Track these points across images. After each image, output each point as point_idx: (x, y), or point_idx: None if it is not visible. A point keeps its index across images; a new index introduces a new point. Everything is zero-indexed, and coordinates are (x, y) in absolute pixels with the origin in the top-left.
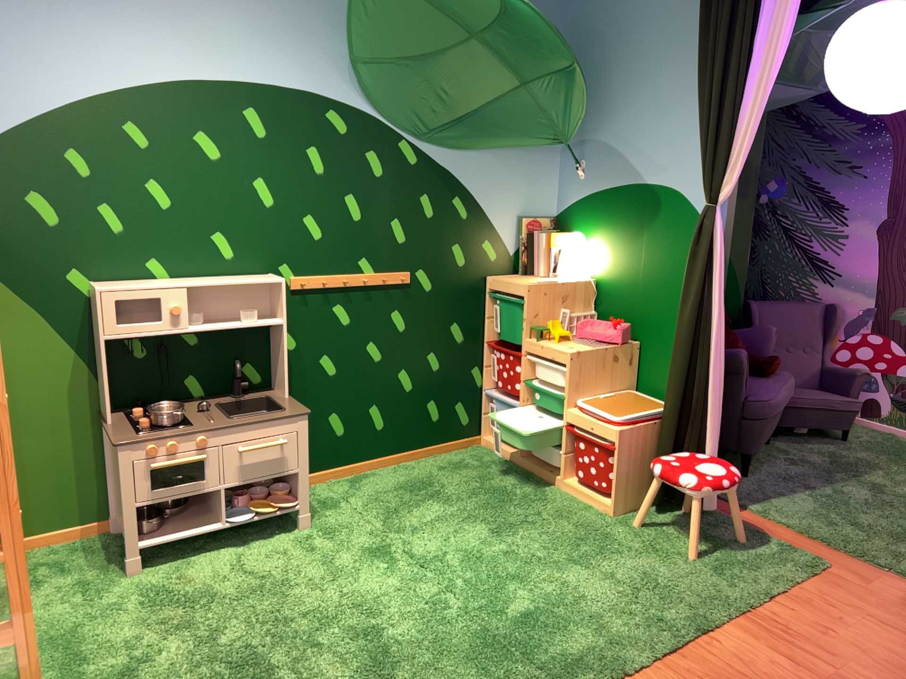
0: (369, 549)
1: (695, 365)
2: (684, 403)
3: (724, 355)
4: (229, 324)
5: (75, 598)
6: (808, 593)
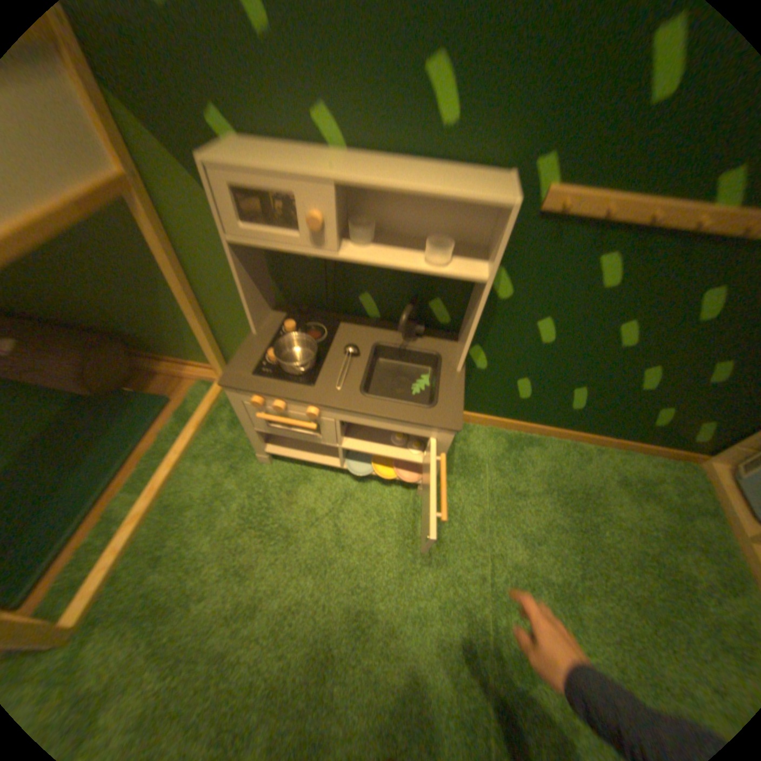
0: (460, 583)
1: None
2: None
3: None
4: (408, 257)
5: (215, 465)
6: None
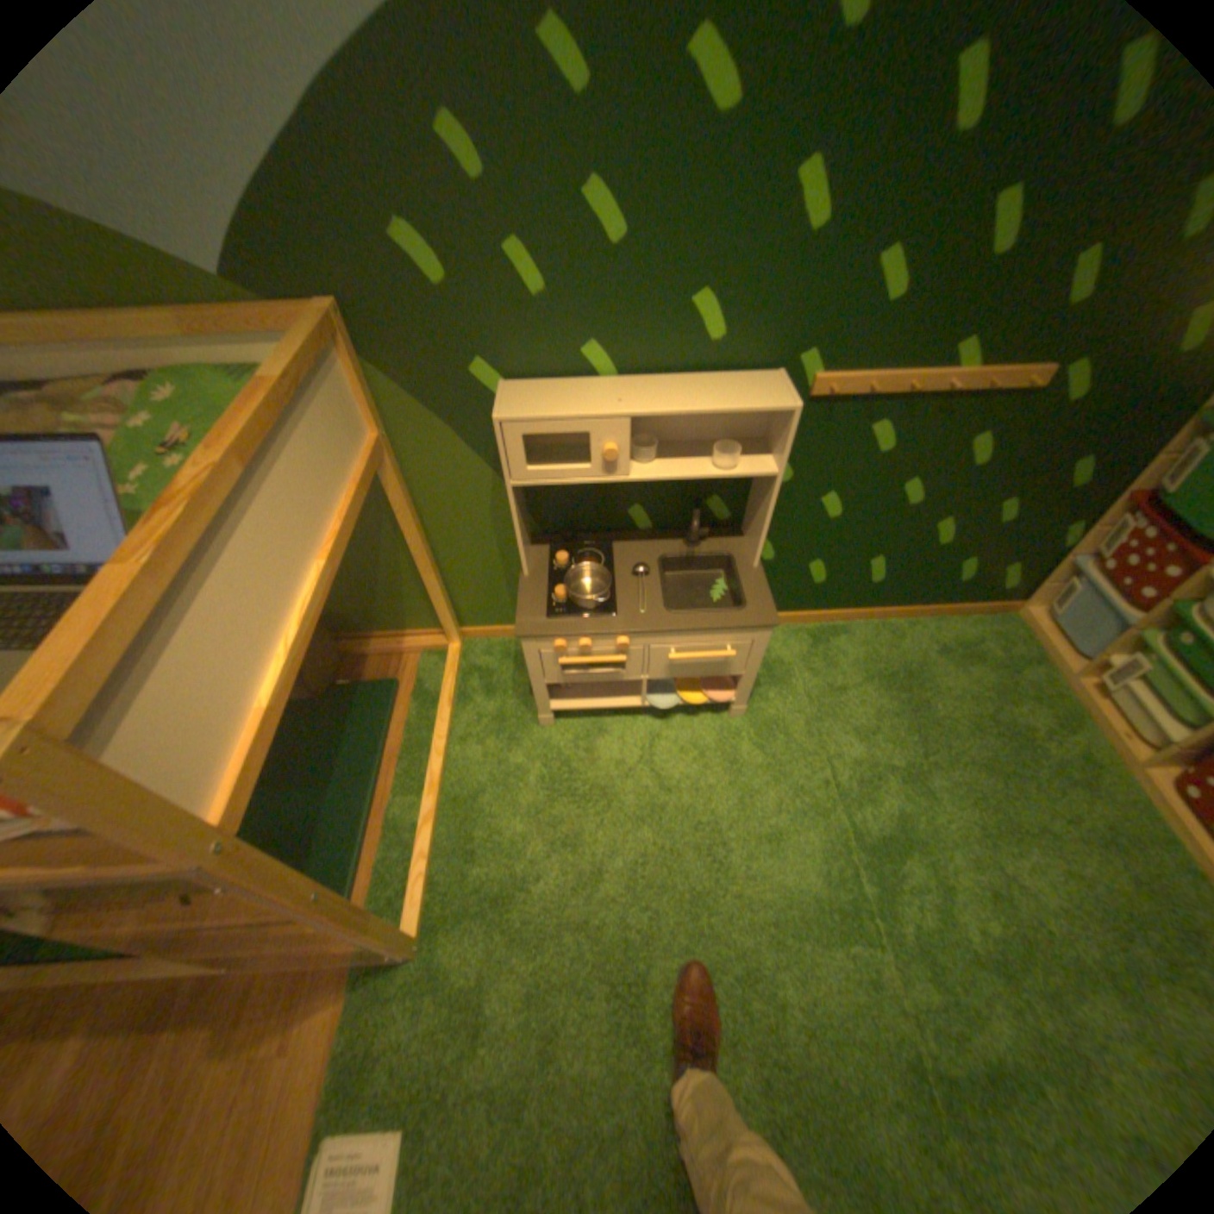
0: (803, 792)
1: None
2: None
3: None
4: (693, 465)
5: (488, 741)
6: None
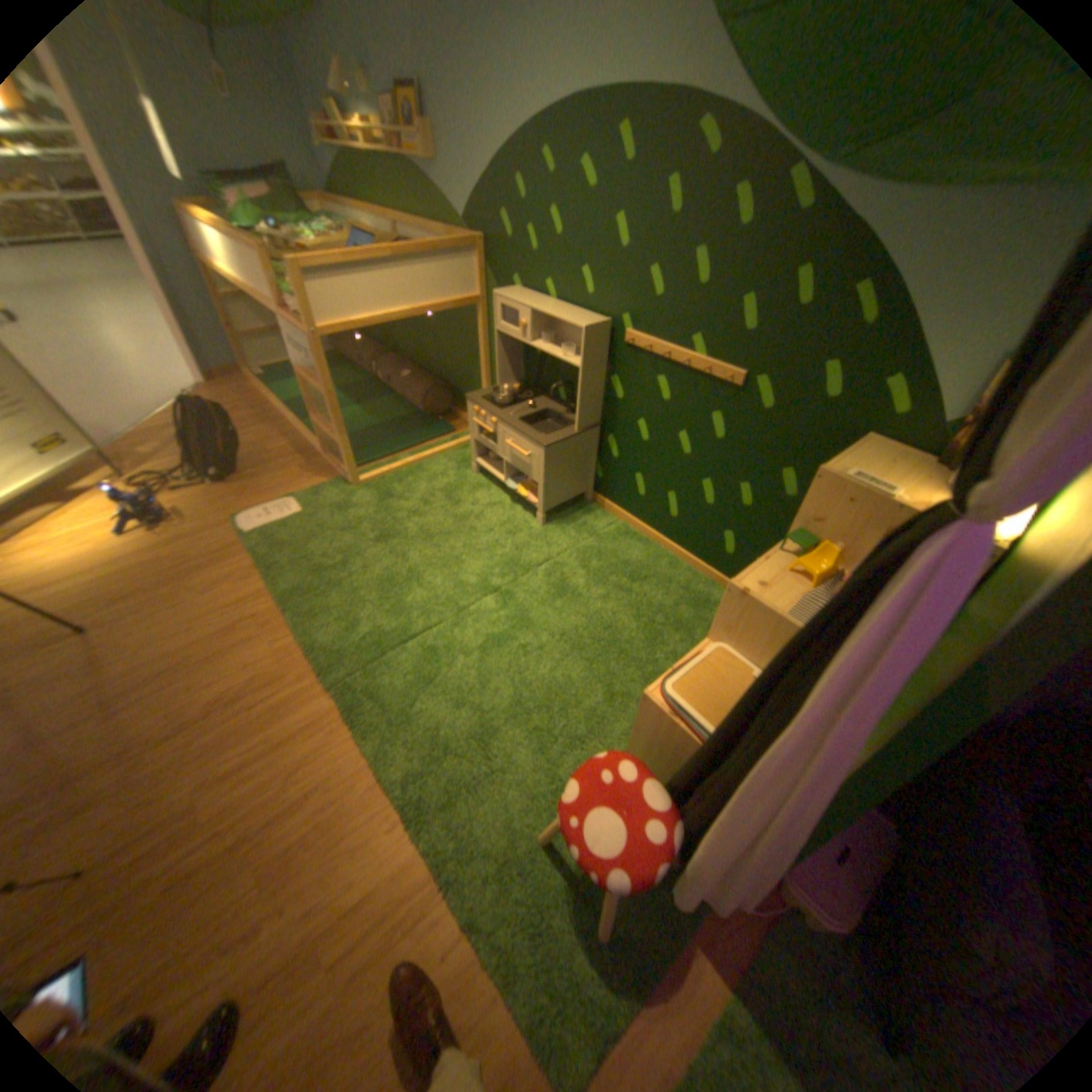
0: (519, 562)
1: (732, 755)
2: (698, 770)
3: (785, 813)
4: (558, 353)
5: (452, 464)
6: (479, 1010)
